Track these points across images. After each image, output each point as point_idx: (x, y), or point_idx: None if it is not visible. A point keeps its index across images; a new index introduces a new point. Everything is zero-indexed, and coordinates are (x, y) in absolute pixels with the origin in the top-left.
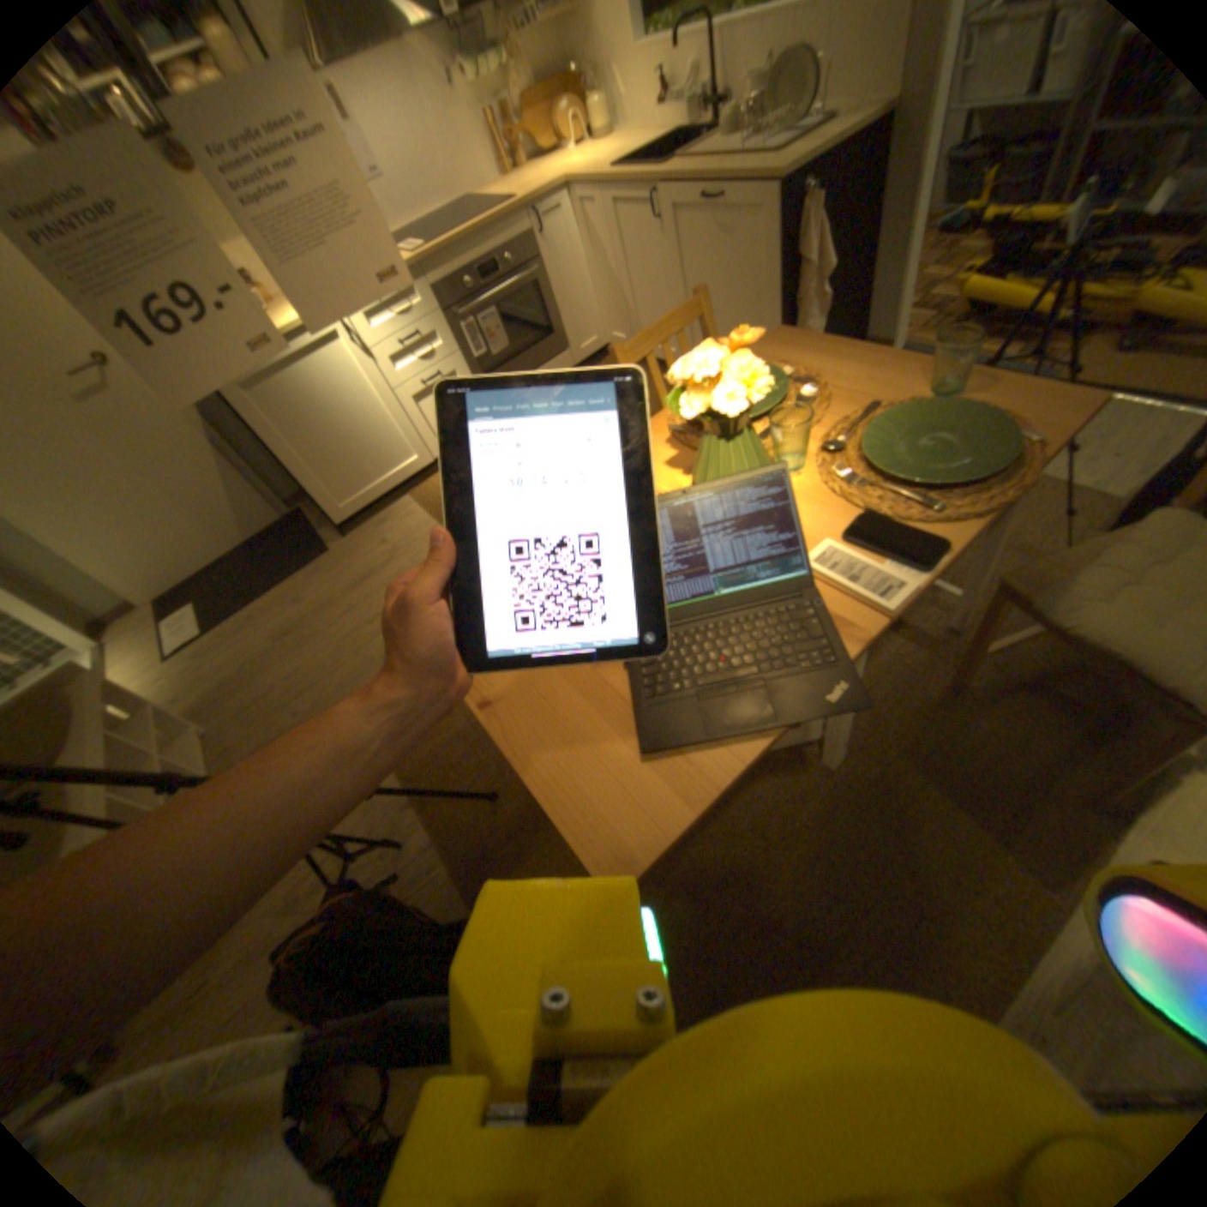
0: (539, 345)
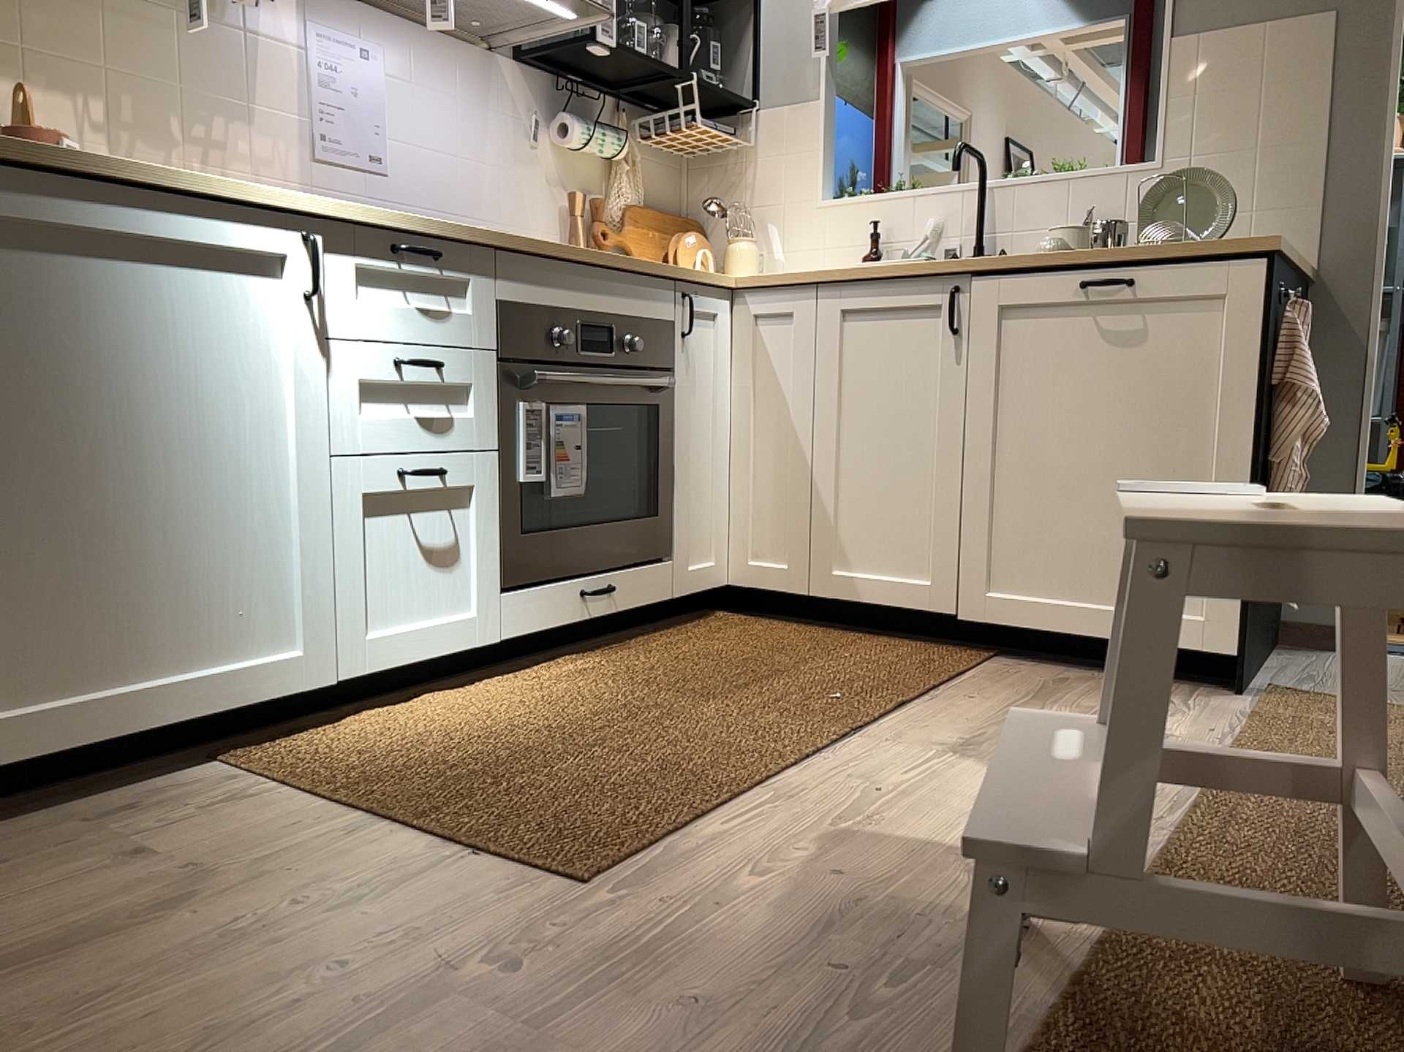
0: (626, 529)
